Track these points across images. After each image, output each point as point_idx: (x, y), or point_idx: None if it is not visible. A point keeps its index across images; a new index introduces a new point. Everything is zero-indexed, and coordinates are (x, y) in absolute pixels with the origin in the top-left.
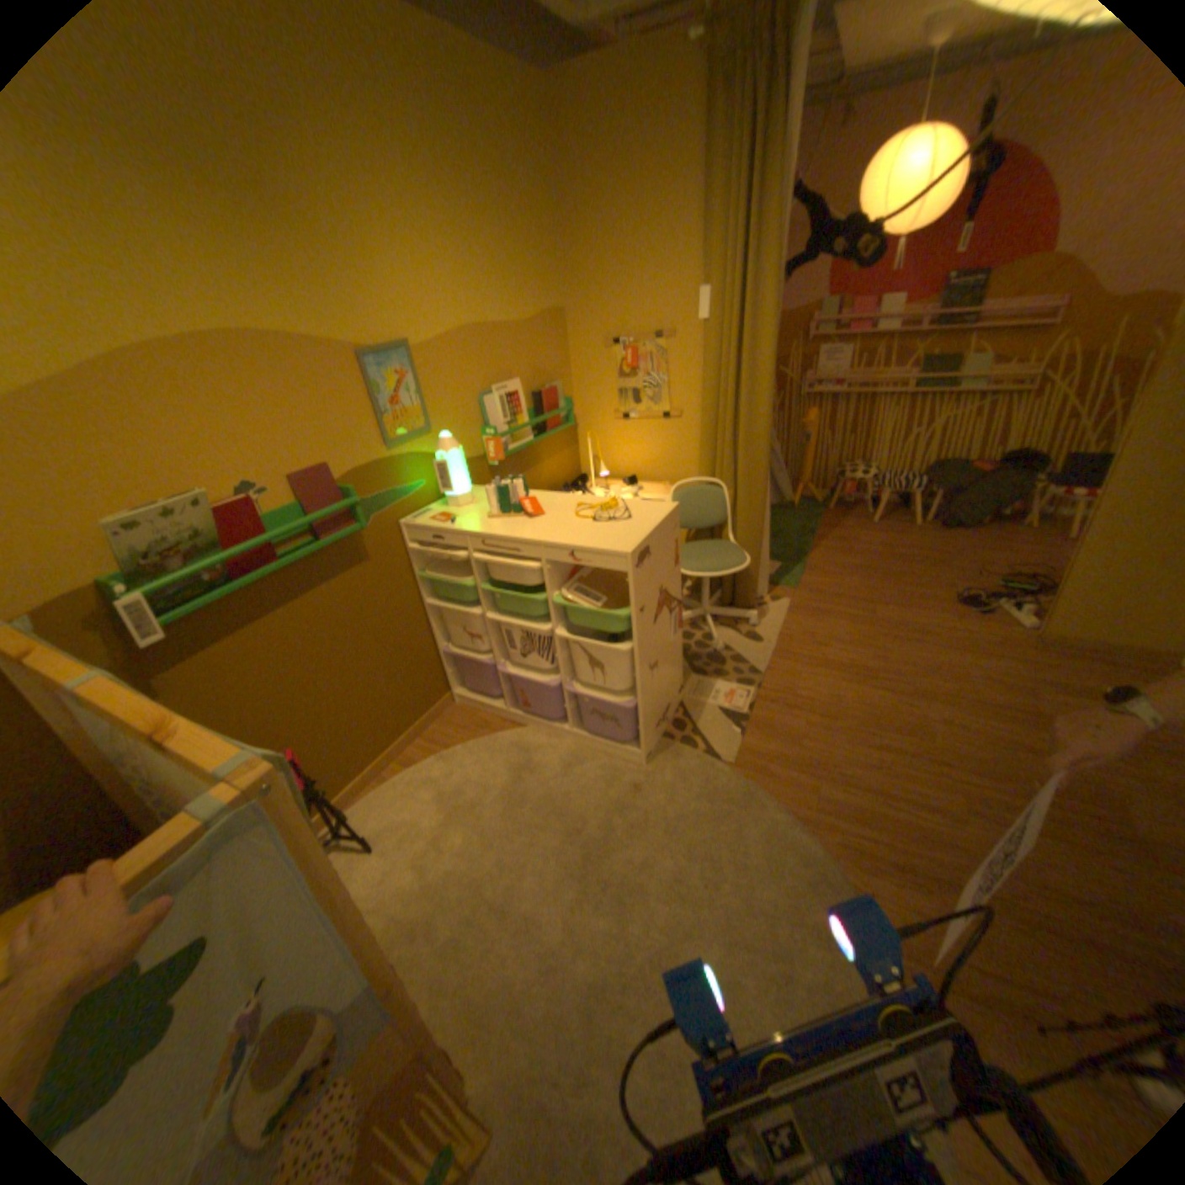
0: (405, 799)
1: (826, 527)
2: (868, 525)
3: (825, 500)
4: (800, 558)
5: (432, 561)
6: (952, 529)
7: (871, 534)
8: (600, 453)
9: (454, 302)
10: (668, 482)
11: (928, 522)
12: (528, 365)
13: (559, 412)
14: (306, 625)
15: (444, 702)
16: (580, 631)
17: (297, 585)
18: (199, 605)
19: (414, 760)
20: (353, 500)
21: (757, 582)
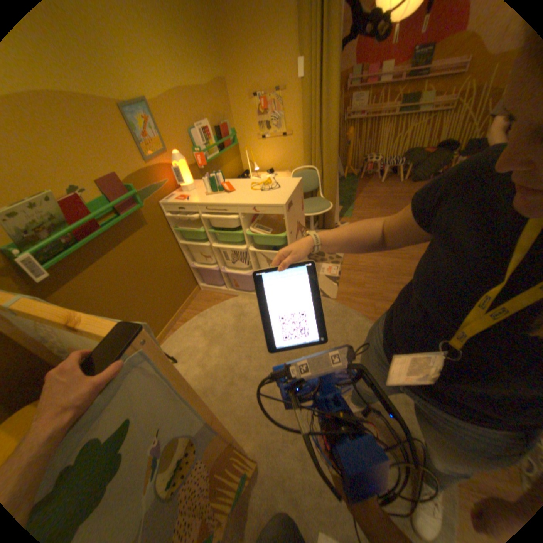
0: (187, 336)
1: (360, 187)
2: (379, 184)
3: (358, 174)
4: (351, 203)
5: (179, 221)
6: (416, 182)
7: (381, 188)
8: (253, 158)
9: (166, 72)
10: (288, 170)
11: (405, 180)
12: (210, 111)
13: (229, 137)
14: (121, 260)
15: (196, 290)
16: (259, 248)
17: (112, 240)
18: (62, 256)
19: (187, 318)
20: (133, 191)
21: (334, 216)
